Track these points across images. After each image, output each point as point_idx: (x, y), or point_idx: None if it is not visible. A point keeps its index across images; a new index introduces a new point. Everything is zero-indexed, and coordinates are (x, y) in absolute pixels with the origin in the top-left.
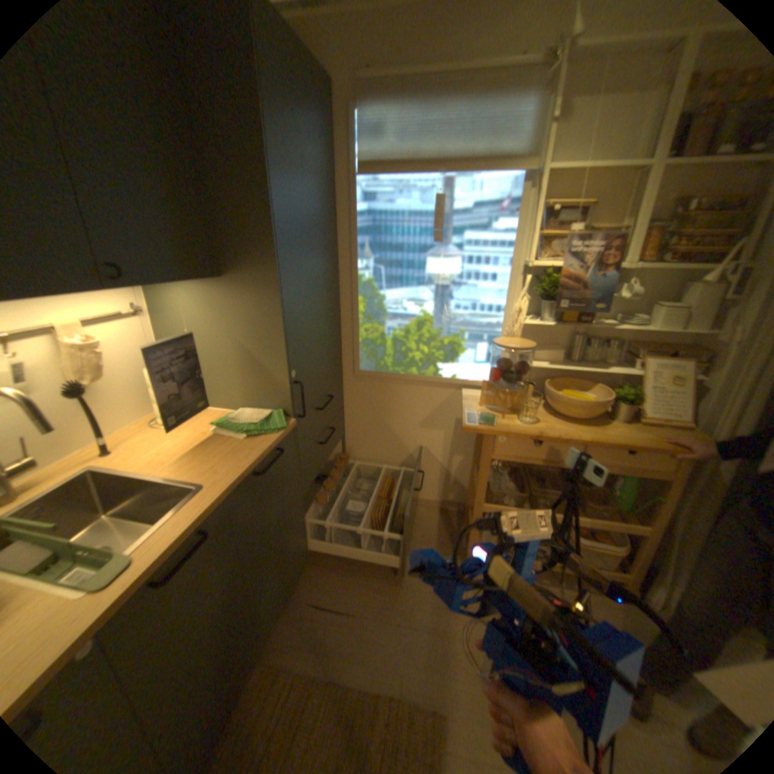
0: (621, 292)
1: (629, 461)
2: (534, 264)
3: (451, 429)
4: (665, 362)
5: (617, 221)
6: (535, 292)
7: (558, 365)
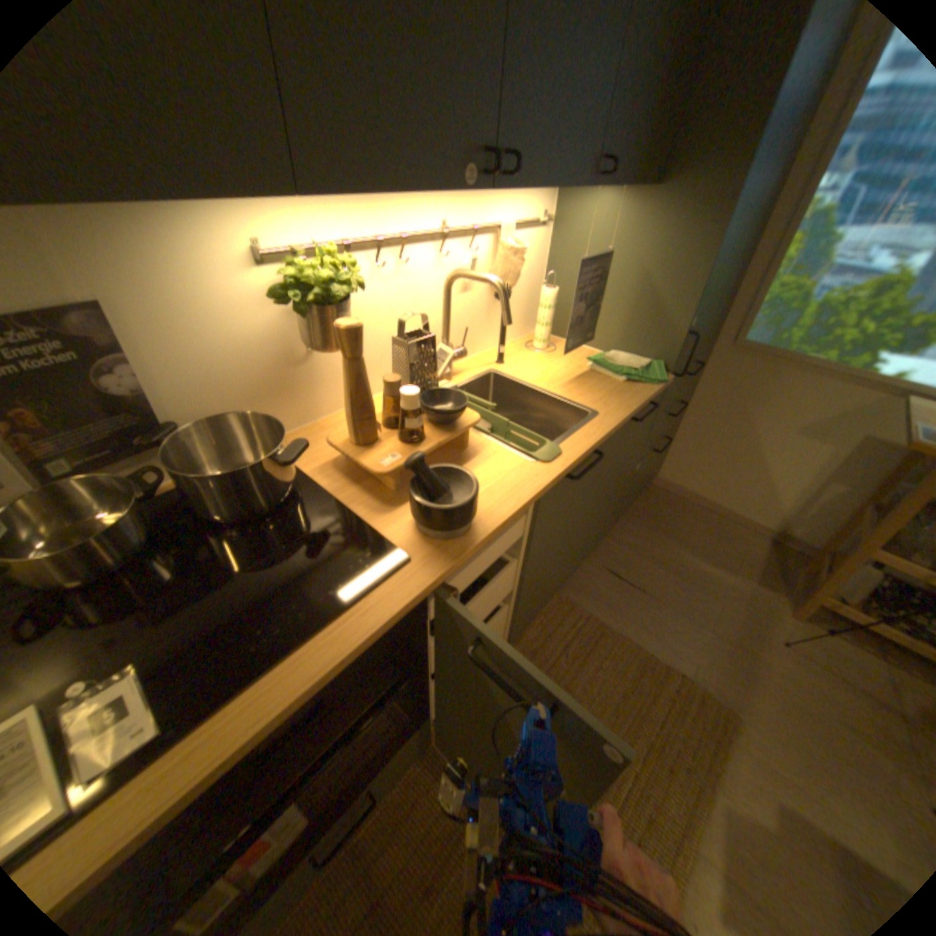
0: None
1: None
2: None
3: (850, 448)
4: None
5: None
6: None
7: None
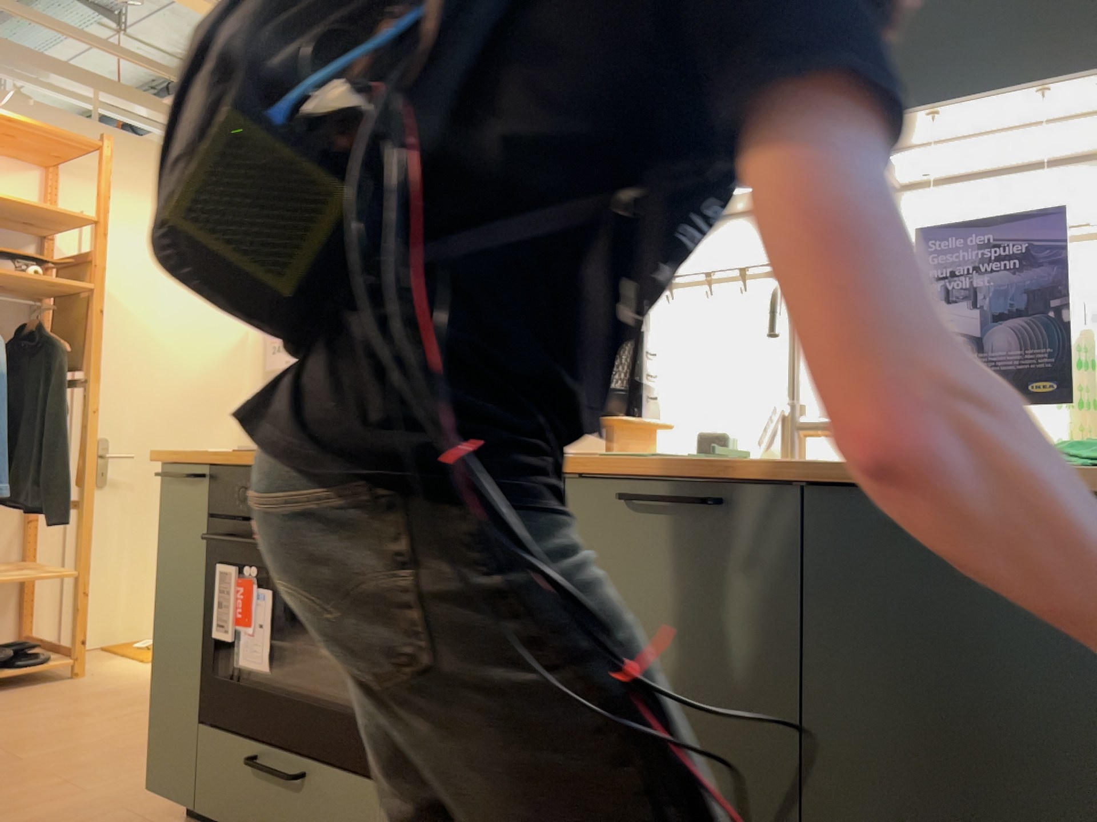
0: None
1: None
2: None
3: None
4: None
5: None
6: None
7: None
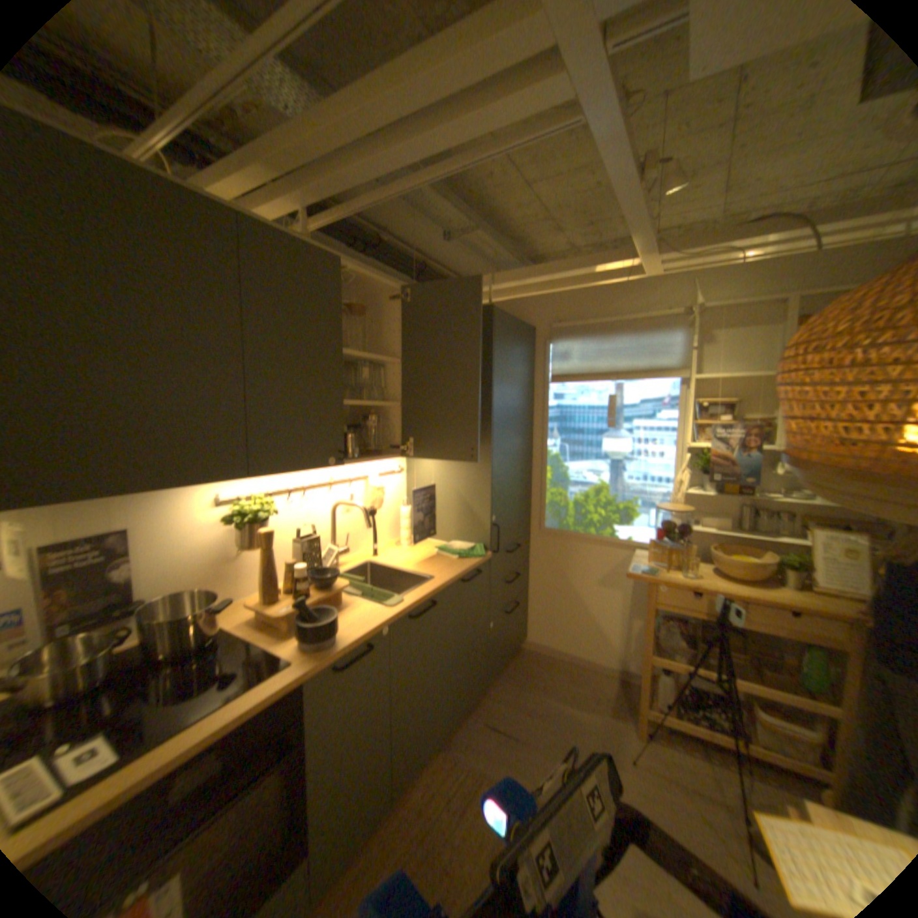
0: (777, 470)
1: (795, 624)
2: (696, 445)
3: (629, 591)
4: (834, 535)
5: (768, 412)
6: (699, 467)
7: (733, 534)
